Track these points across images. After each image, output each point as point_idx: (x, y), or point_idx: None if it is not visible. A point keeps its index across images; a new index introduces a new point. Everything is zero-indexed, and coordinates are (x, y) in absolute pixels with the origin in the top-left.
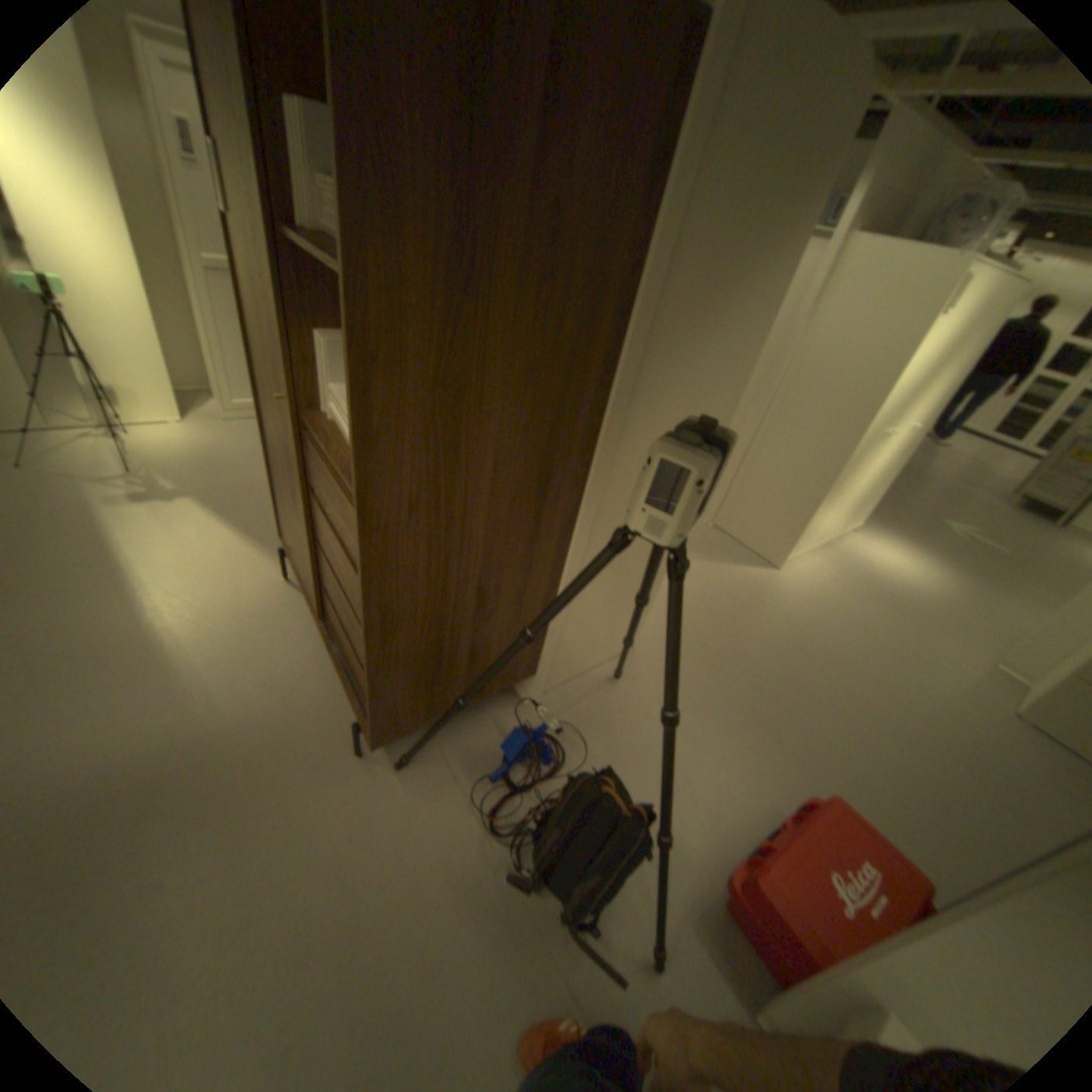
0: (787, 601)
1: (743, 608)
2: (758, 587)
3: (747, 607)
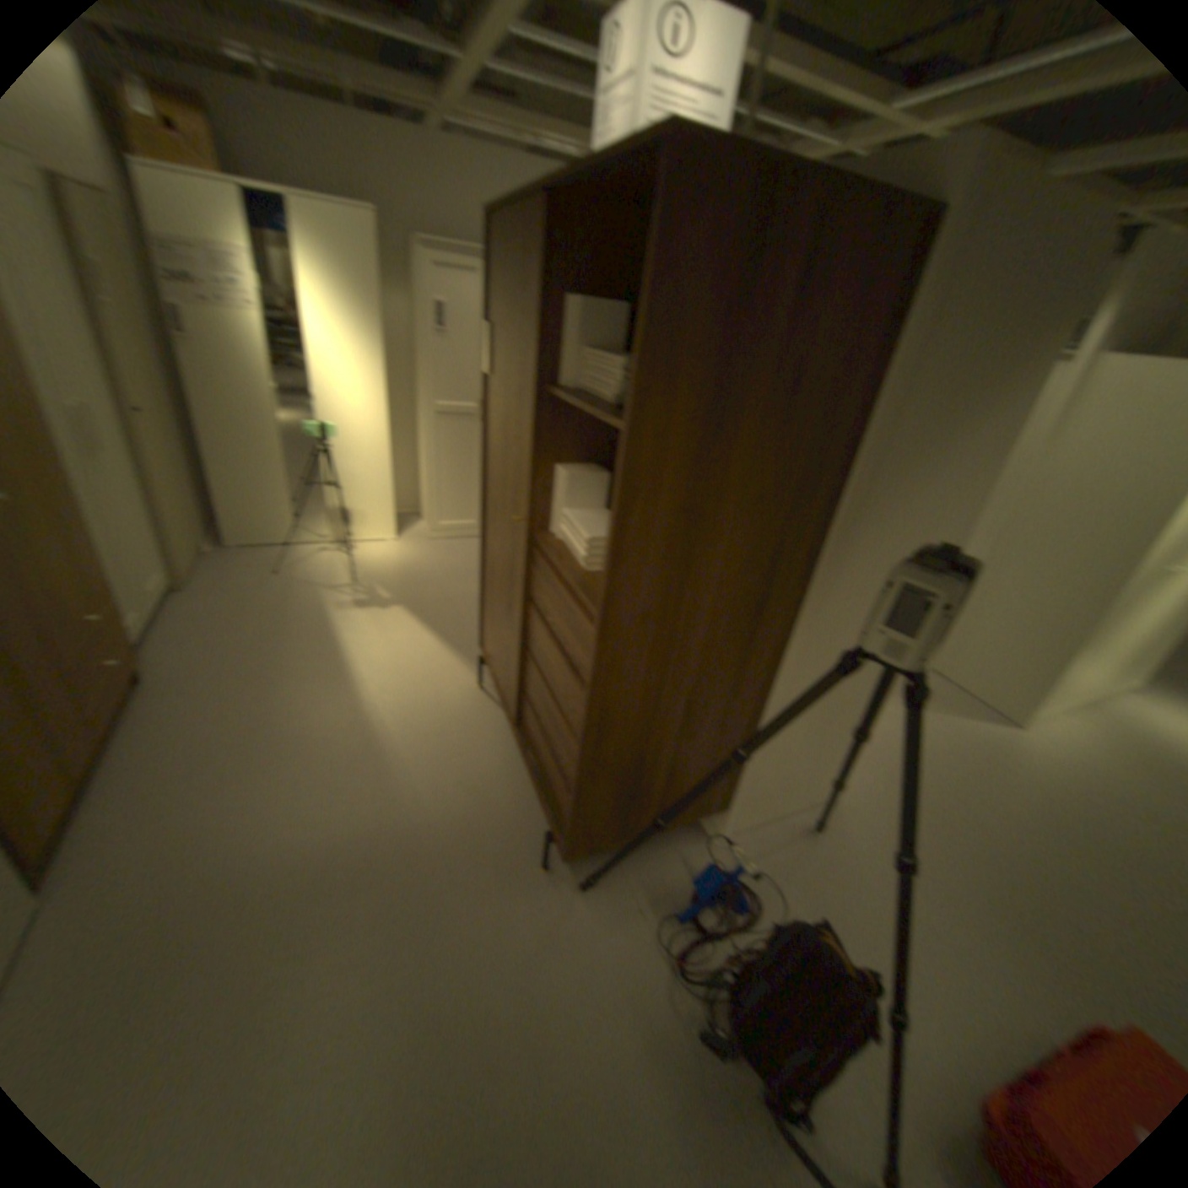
0: (1043, 771)
1: (981, 772)
2: (1000, 749)
3: (987, 772)
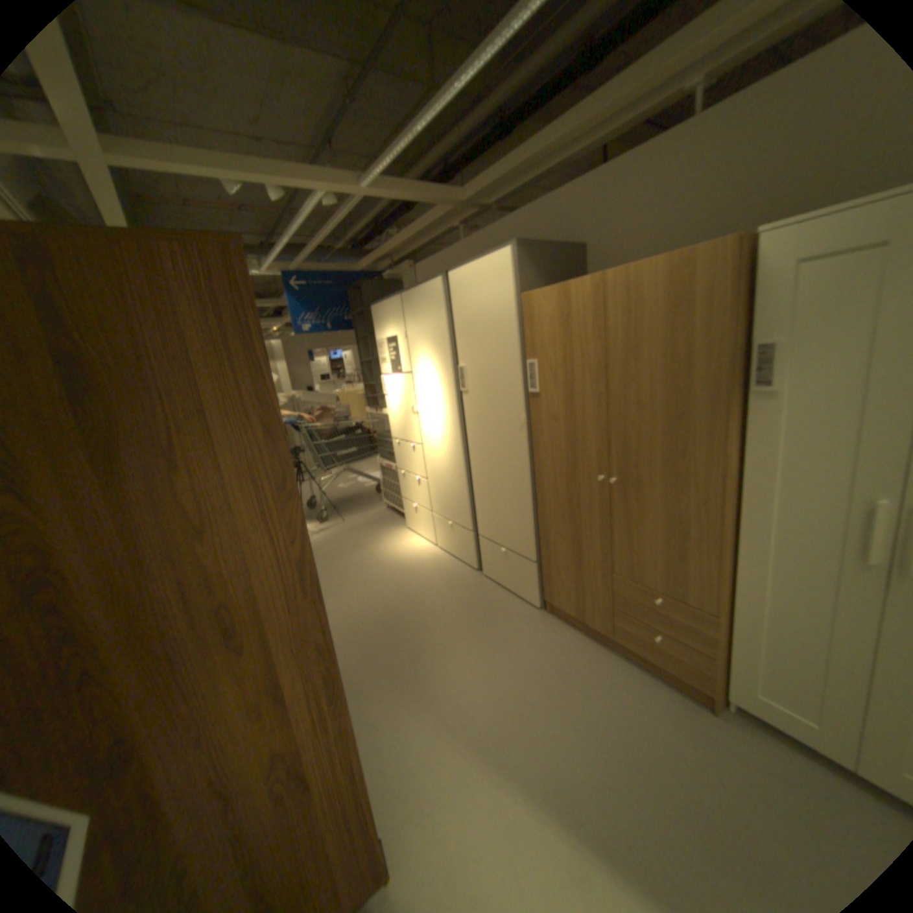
0: None
1: None
2: None
3: None
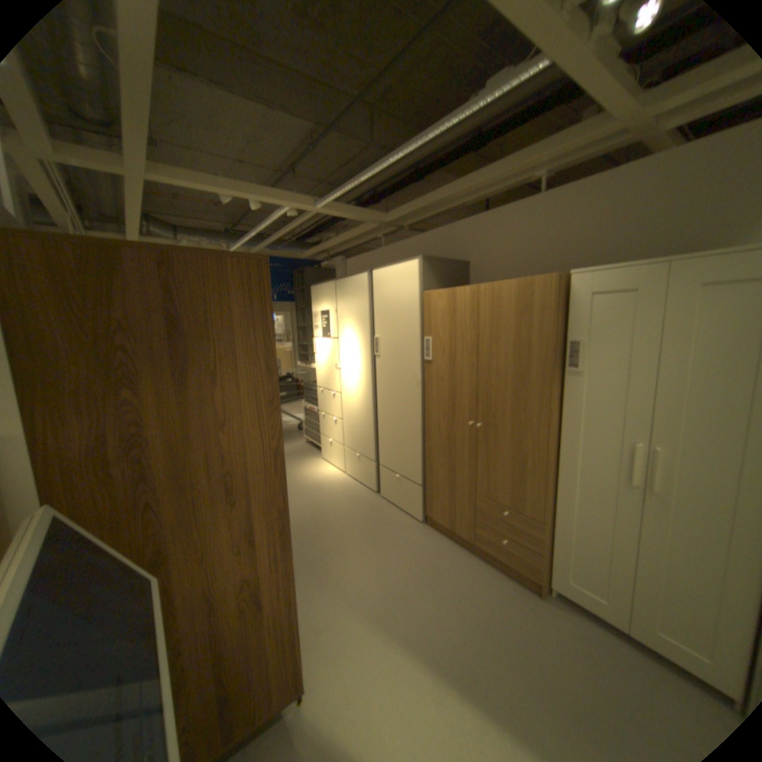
0: None
1: None
2: None
3: None
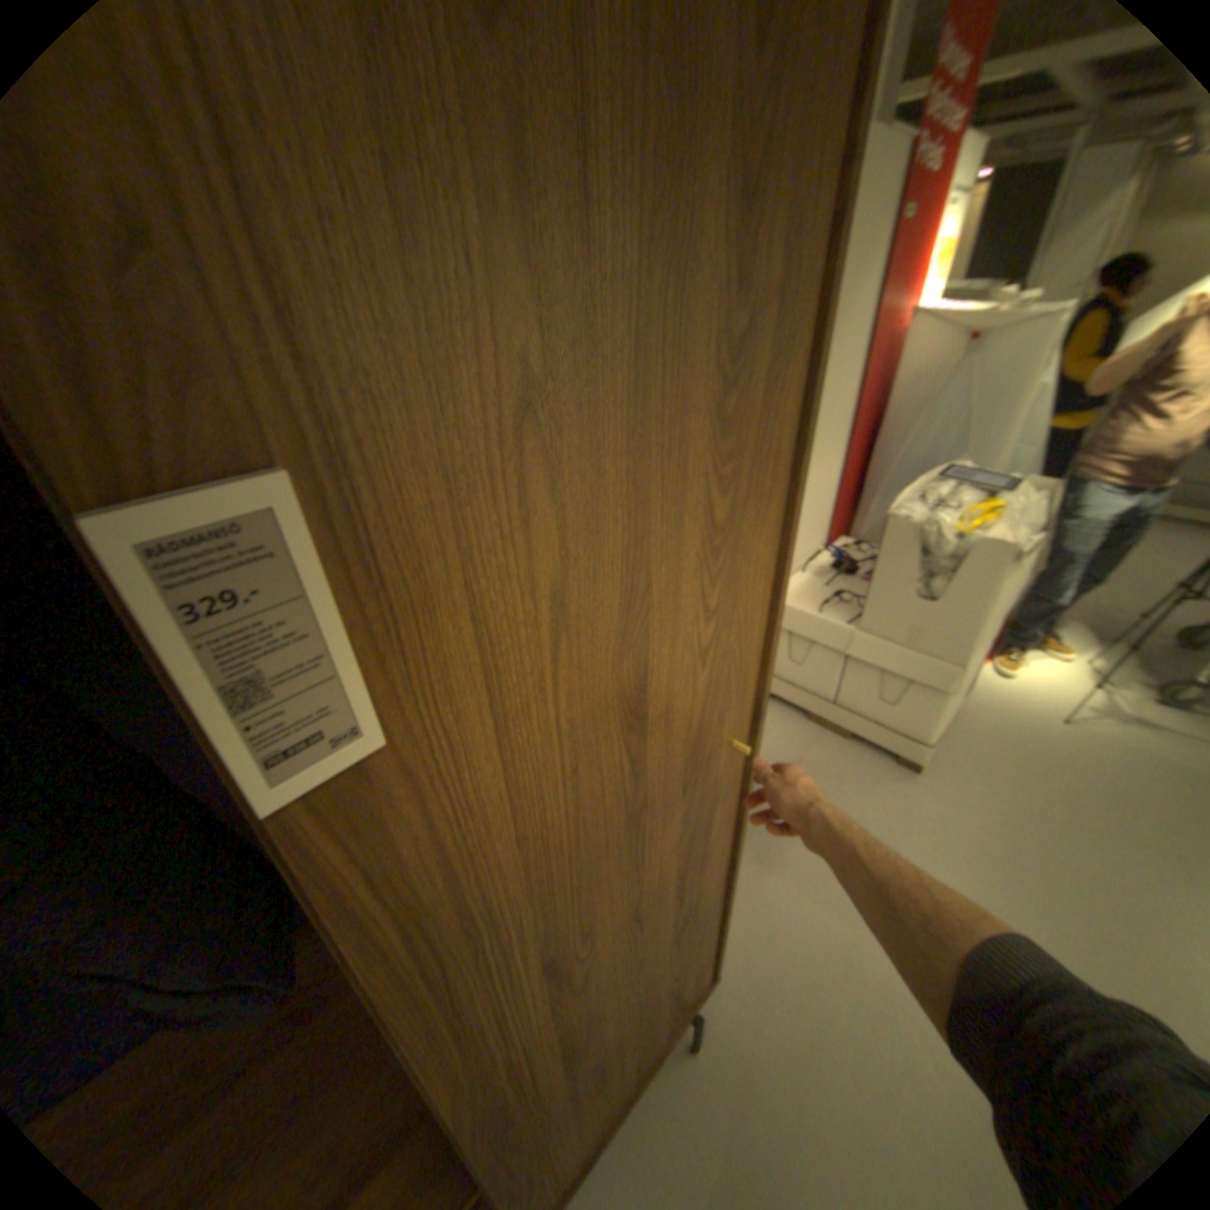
0: None
1: None
2: None
3: None
